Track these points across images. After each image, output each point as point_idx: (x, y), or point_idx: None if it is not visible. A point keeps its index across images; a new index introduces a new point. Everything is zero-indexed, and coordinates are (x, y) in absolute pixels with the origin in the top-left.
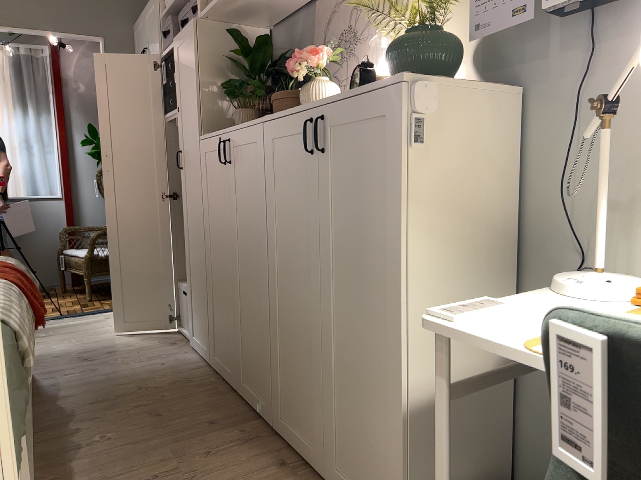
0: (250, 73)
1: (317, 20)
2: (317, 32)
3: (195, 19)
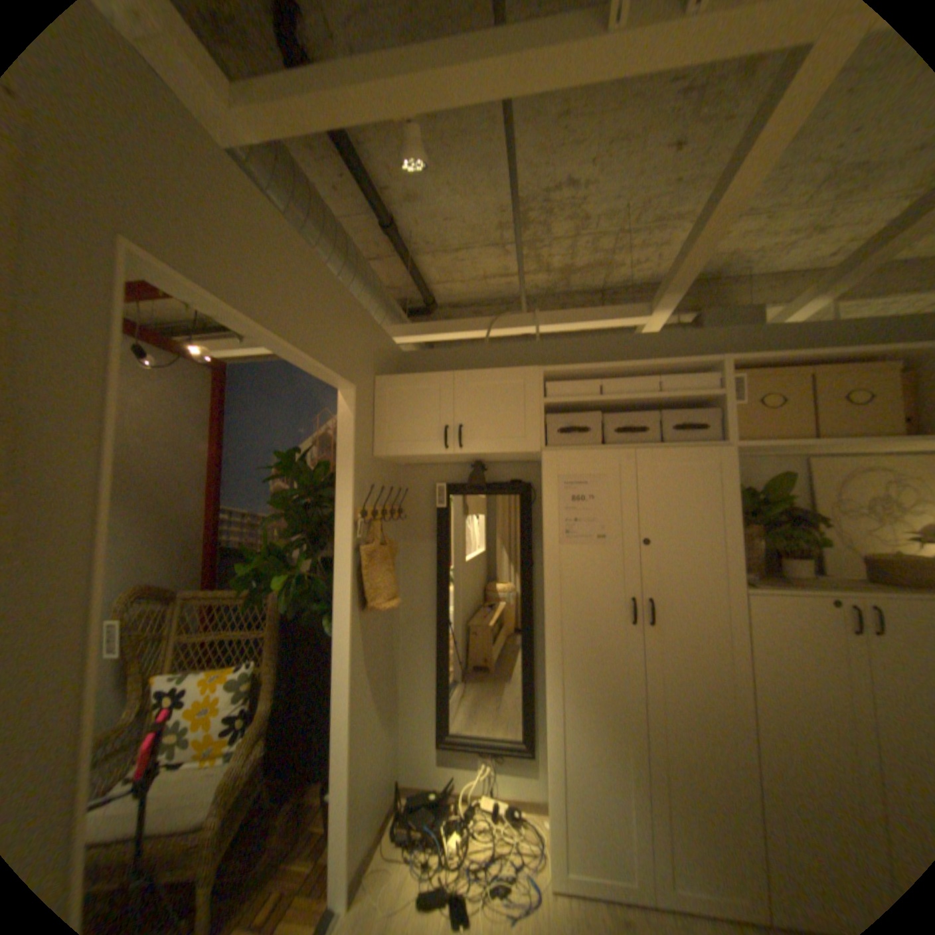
0: (765, 516)
1: (815, 477)
2: (816, 487)
3: (732, 450)
